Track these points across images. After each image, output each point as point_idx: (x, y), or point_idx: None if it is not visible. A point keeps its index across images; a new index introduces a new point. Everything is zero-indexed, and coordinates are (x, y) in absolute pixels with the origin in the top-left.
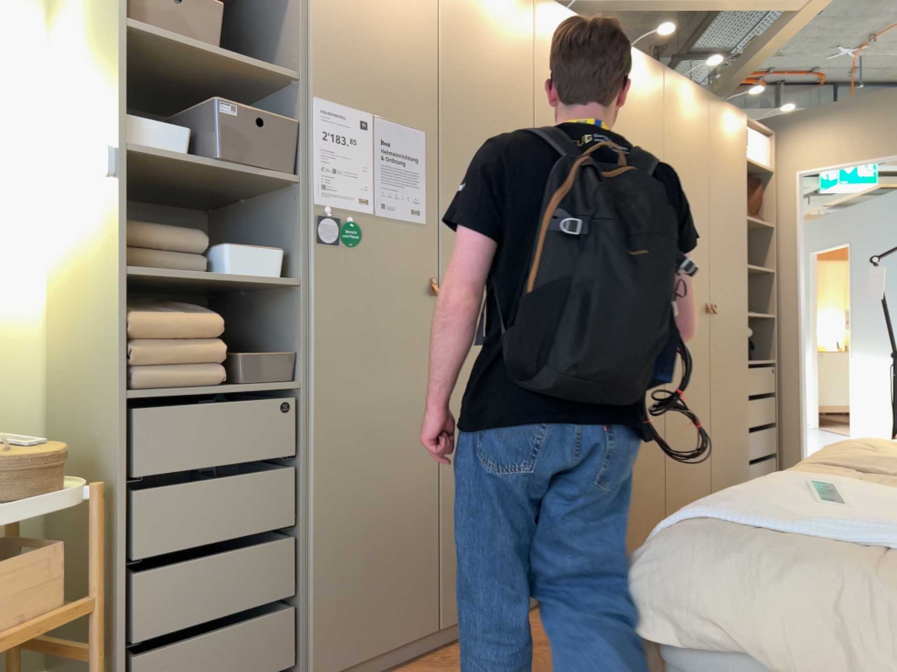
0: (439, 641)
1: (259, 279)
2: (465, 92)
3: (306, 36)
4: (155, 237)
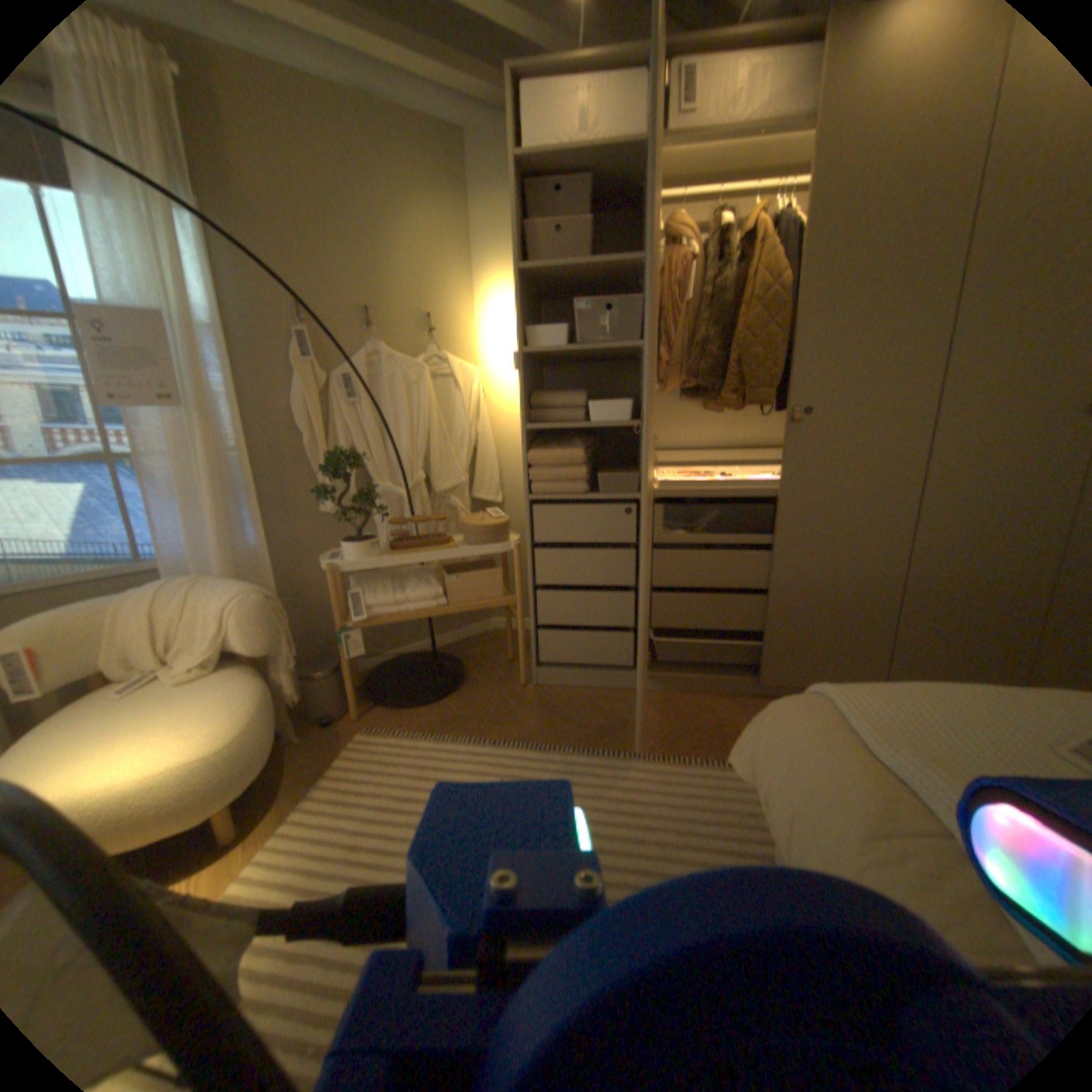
0: (758, 692)
1: (610, 422)
2: (845, 196)
3: (649, 216)
4: (550, 400)
